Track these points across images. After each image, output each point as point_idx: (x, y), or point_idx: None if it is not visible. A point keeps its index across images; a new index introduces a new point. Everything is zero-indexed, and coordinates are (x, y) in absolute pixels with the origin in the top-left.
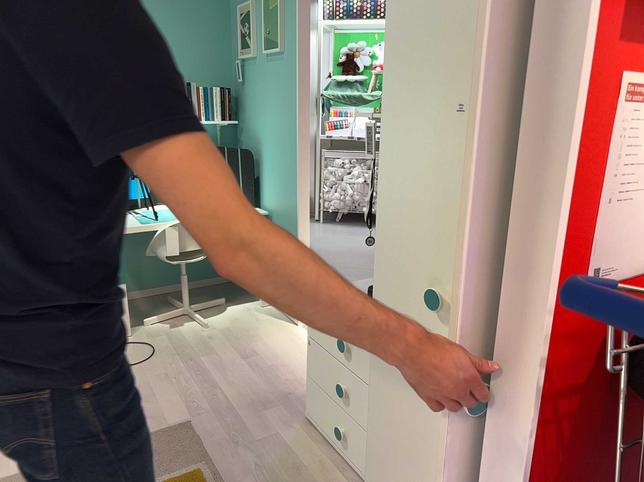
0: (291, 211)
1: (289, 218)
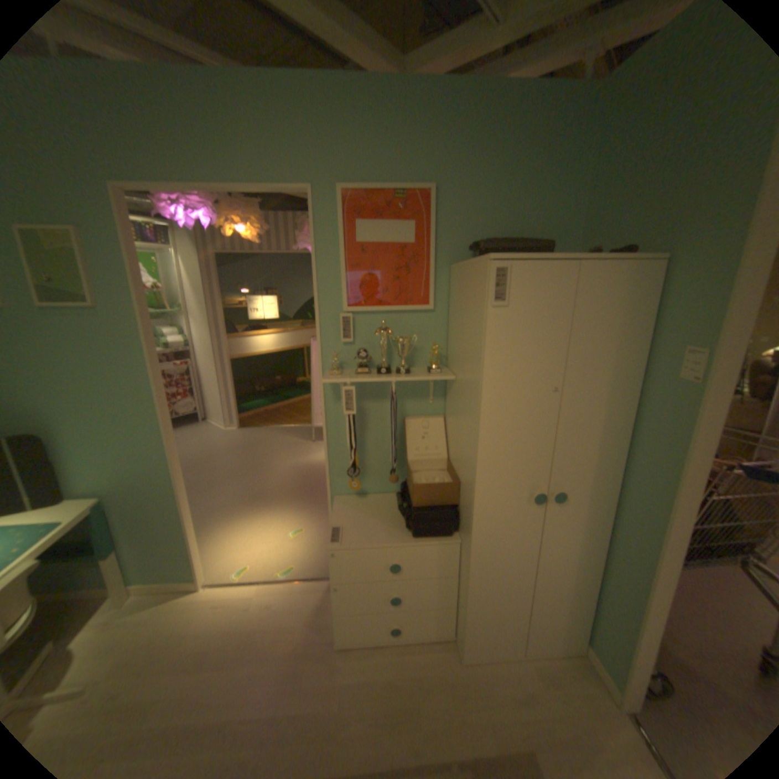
0: (156, 485)
1: (151, 493)
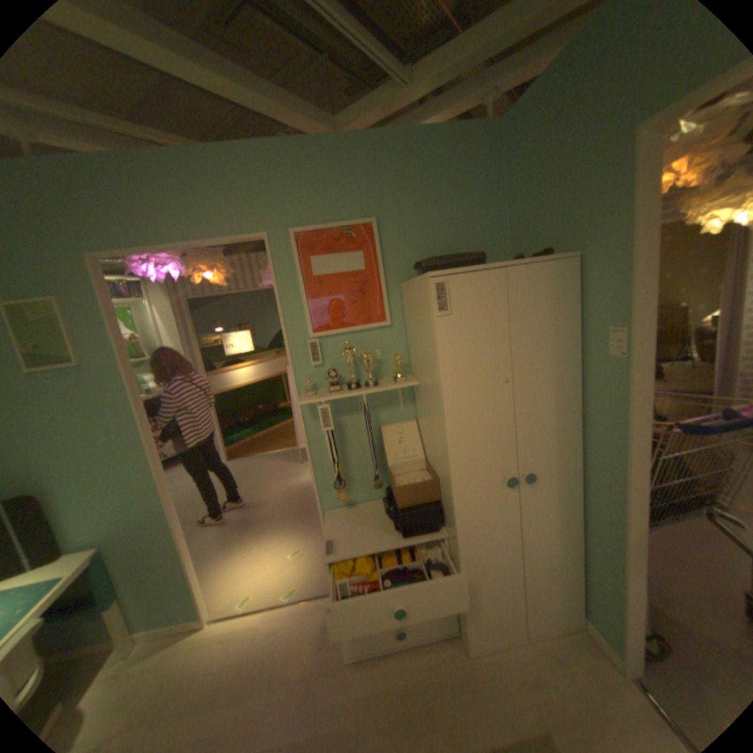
0: (152, 526)
1: (148, 536)
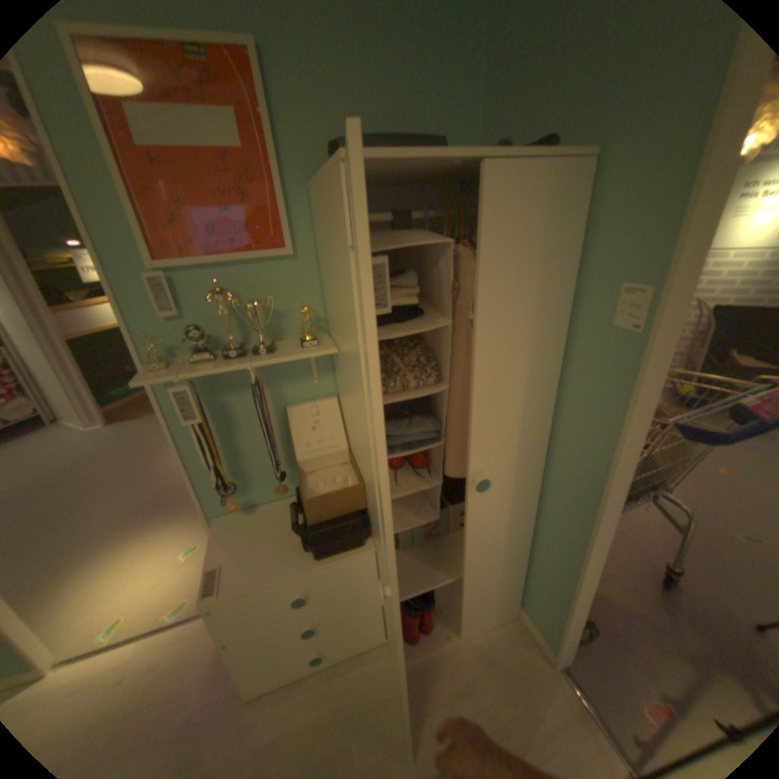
0: None
1: None
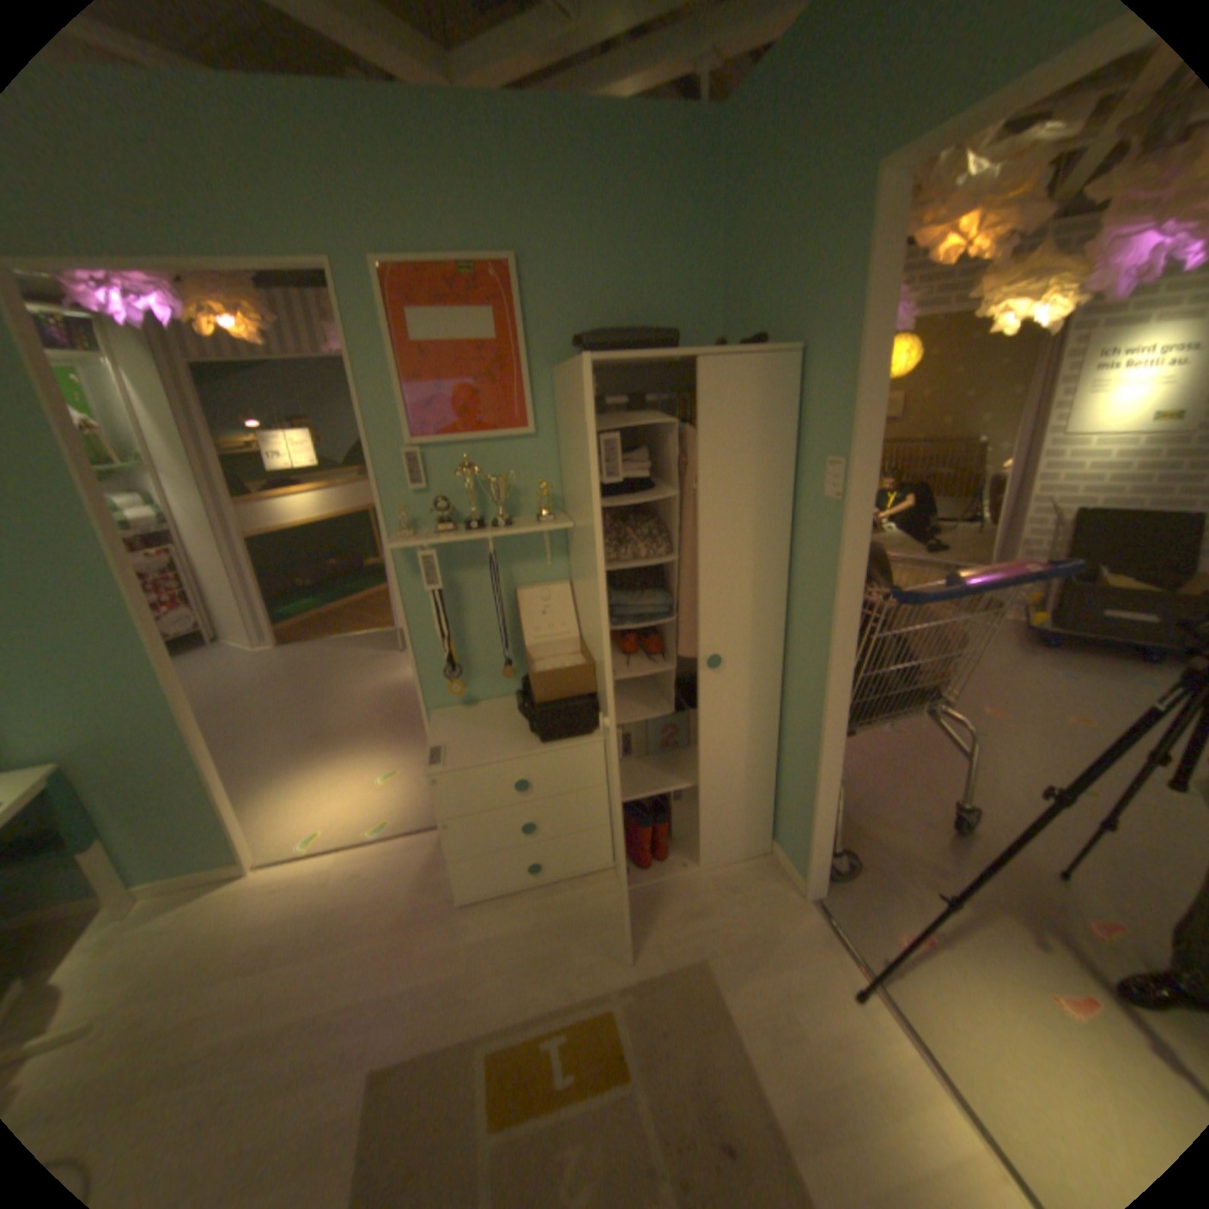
0: (153, 731)
1: (147, 745)
